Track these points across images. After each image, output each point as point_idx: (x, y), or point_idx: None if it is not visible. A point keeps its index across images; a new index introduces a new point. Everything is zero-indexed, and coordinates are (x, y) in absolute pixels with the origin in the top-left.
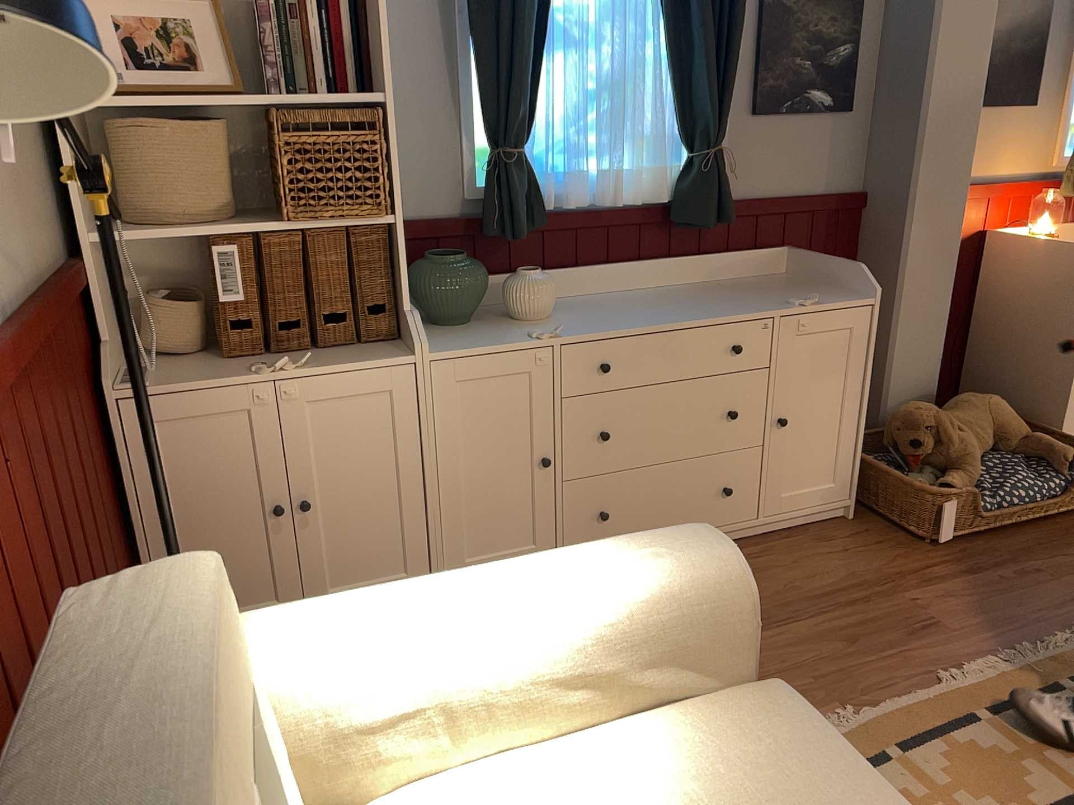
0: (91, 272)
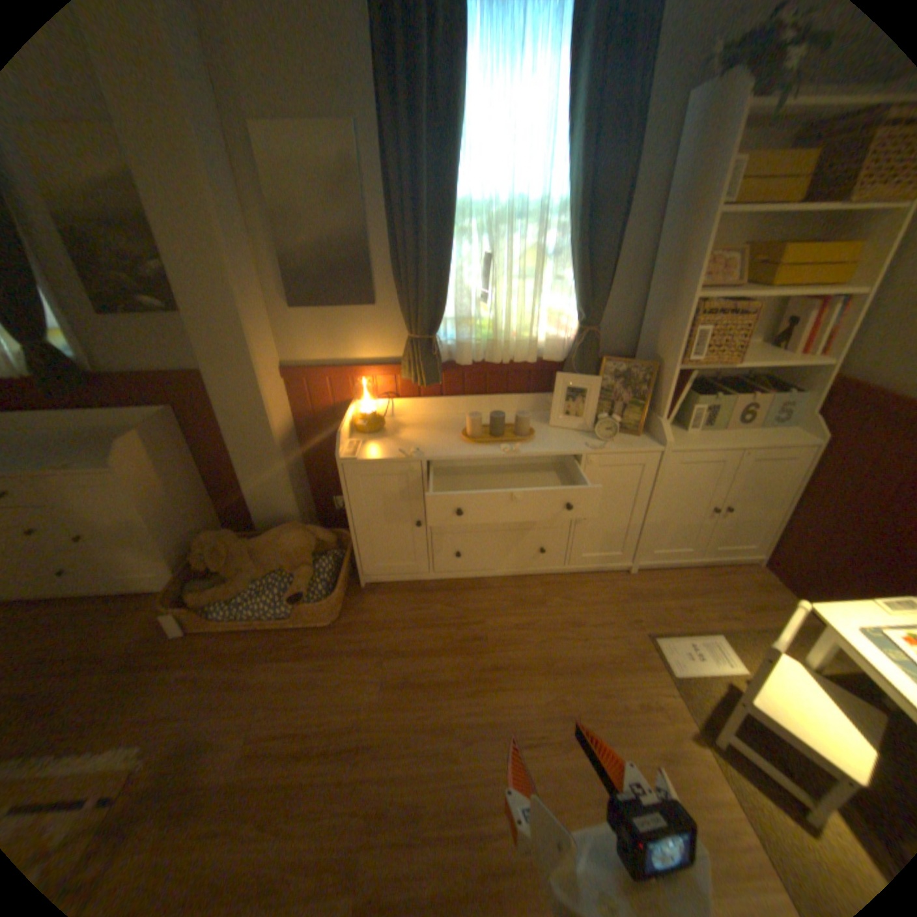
0: None
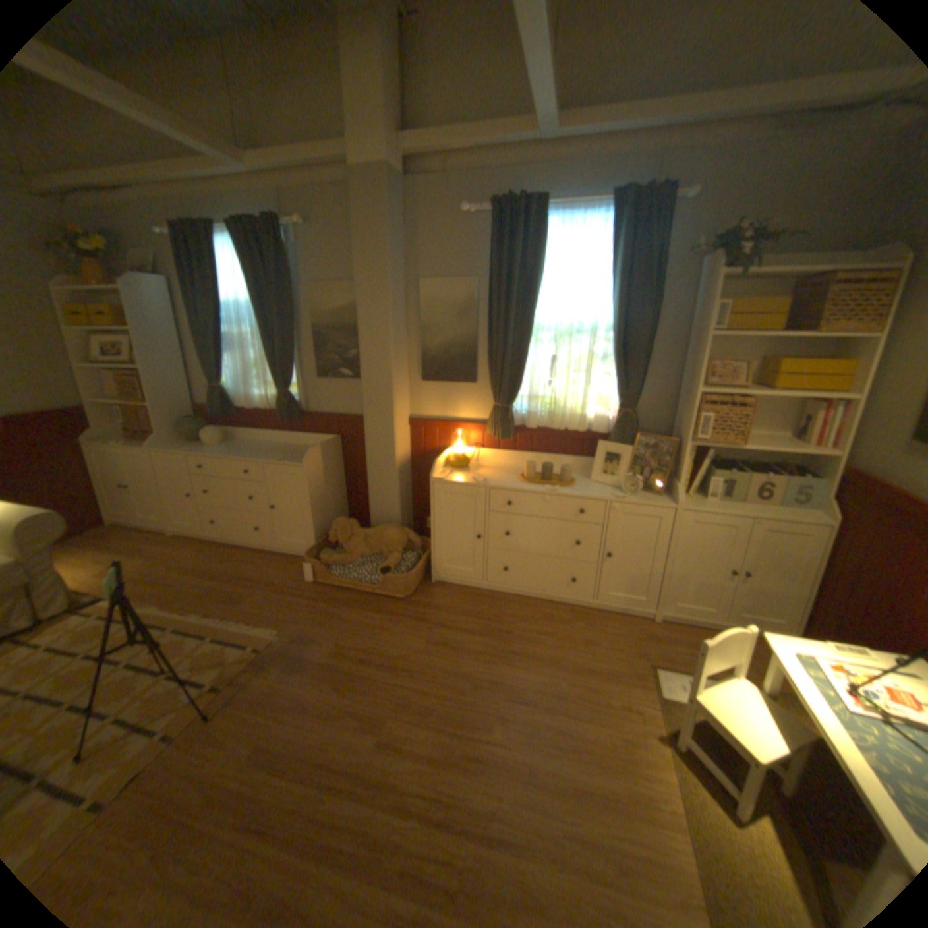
0: (85, 411)
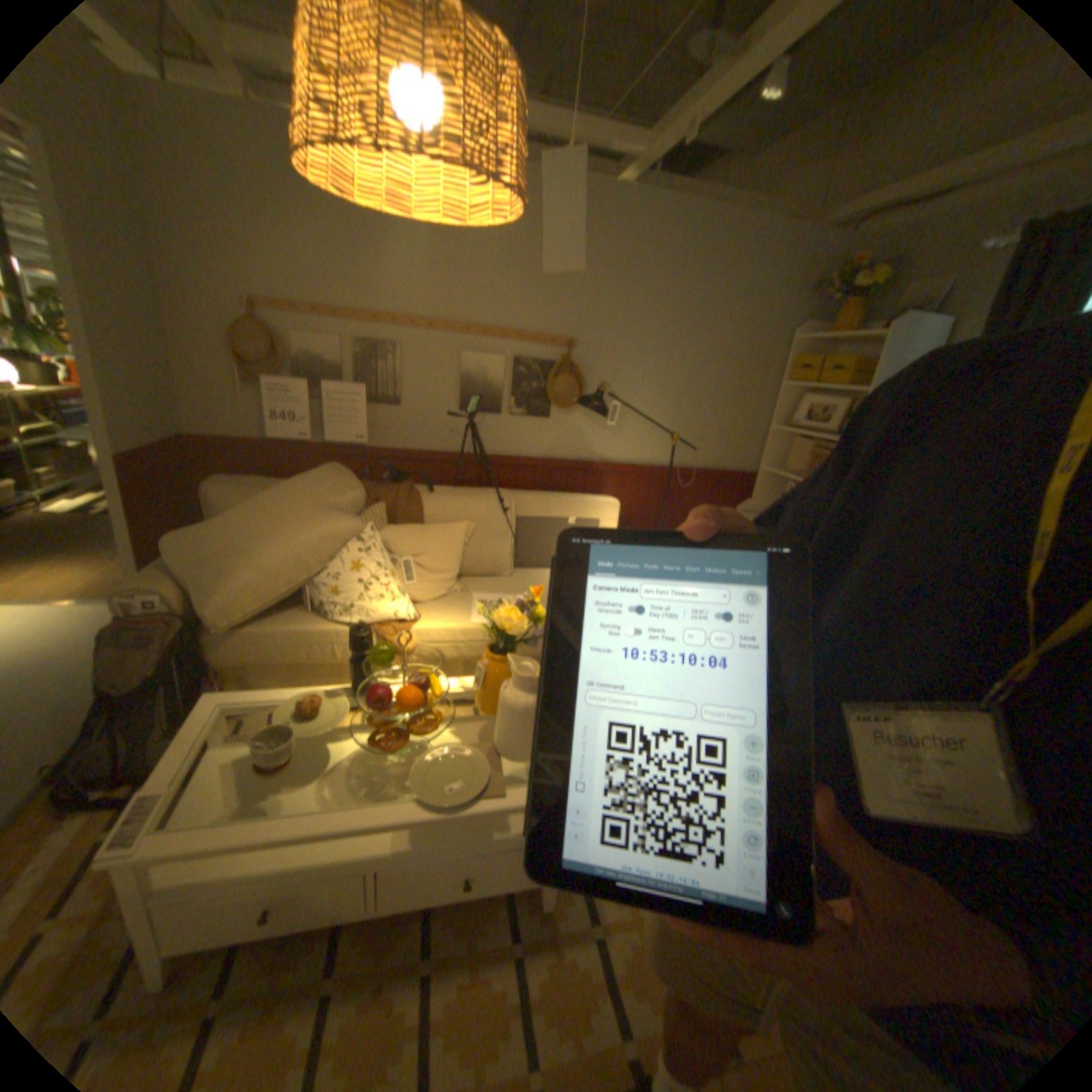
0: (759, 477)
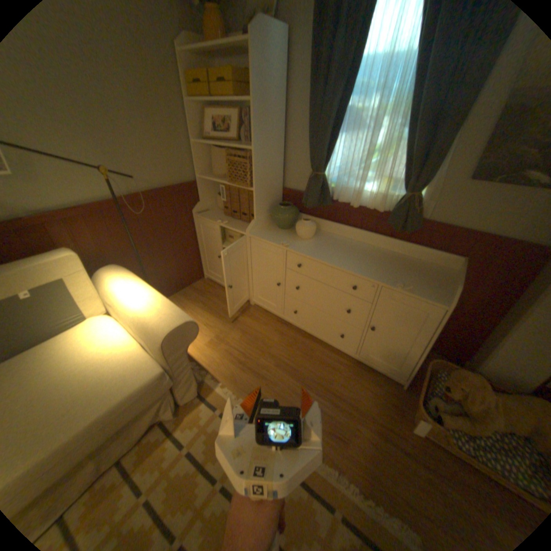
0: (199, 184)
